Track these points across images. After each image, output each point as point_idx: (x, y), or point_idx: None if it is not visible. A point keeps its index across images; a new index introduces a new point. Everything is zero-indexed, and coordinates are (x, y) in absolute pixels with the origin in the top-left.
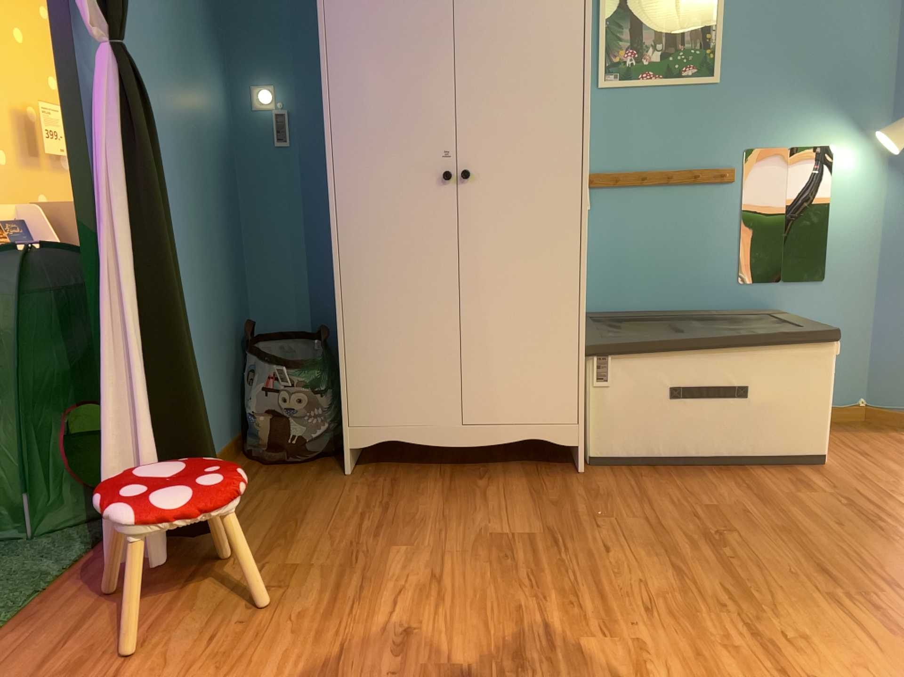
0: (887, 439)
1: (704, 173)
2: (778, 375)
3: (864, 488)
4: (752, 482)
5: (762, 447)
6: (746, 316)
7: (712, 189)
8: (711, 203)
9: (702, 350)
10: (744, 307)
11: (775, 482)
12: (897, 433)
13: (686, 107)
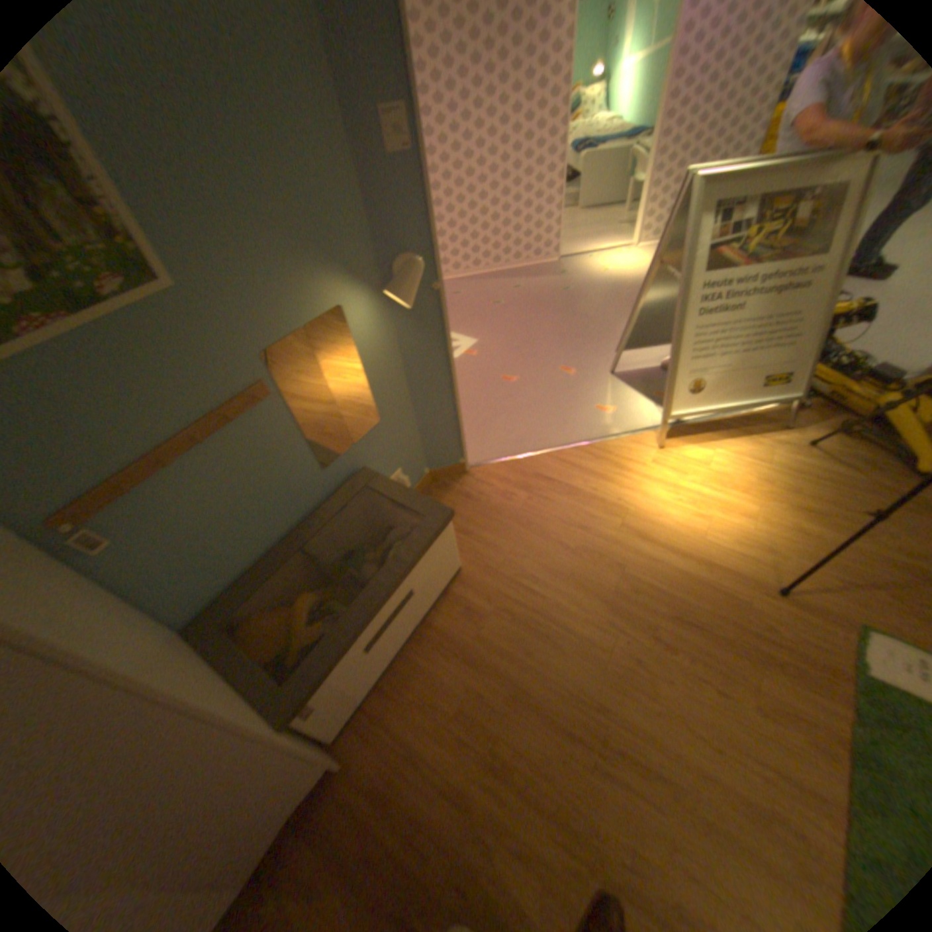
0: (457, 497)
1: (230, 404)
2: (424, 564)
3: (497, 582)
4: (445, 641)
5: (429, 601)
6: (341, 488)
7: (249, 413)
8: (257, 426)
9: (372, 611)
10: (335, 481)
11: (456, 626)
12: (455, 483)
13: (145, 336)
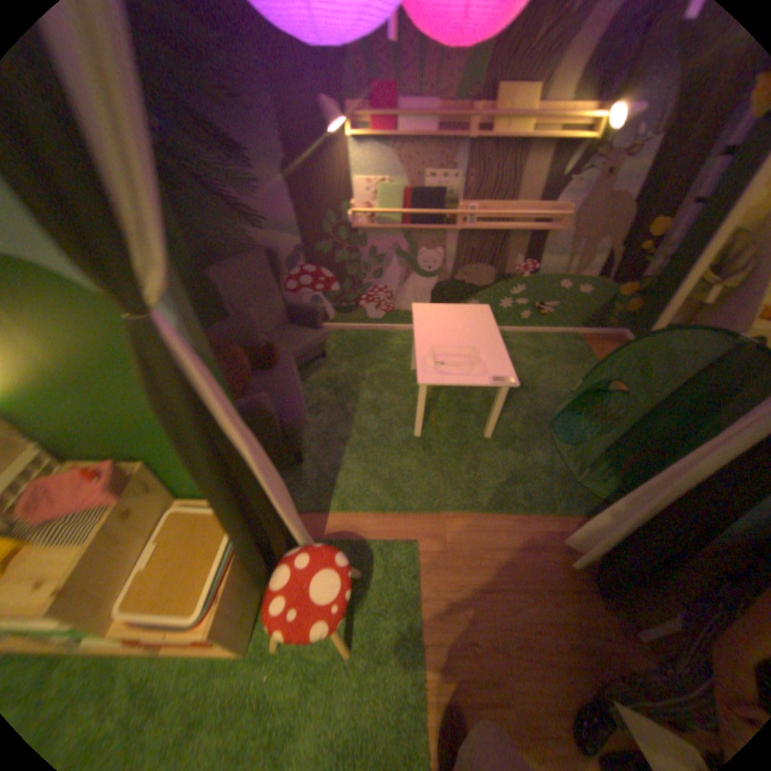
0: None
1: None
2: None
3: None
4: None
5: None
6: None
7: None
8: None
9: None
10: None
11: None
12: None
13: None
